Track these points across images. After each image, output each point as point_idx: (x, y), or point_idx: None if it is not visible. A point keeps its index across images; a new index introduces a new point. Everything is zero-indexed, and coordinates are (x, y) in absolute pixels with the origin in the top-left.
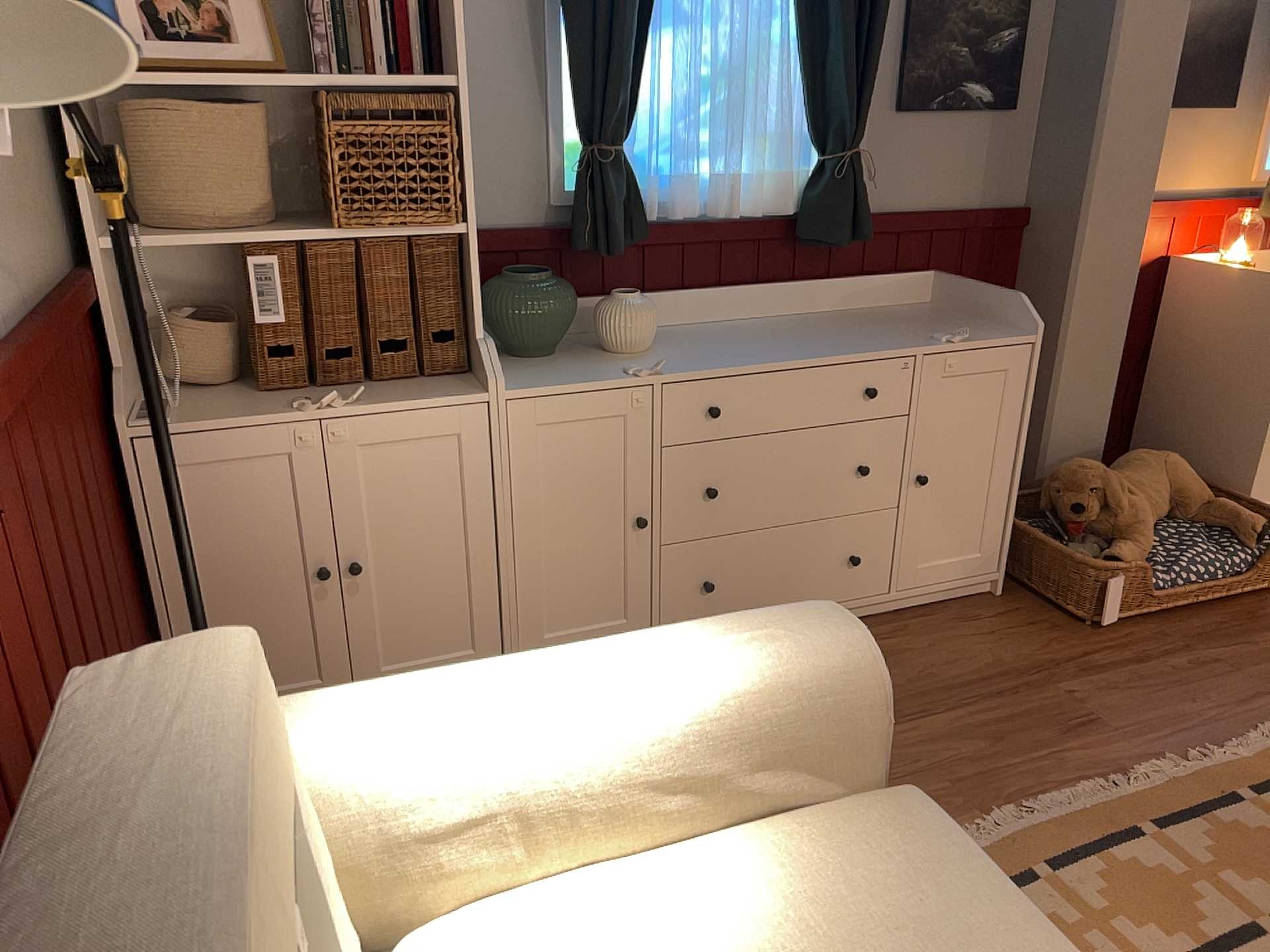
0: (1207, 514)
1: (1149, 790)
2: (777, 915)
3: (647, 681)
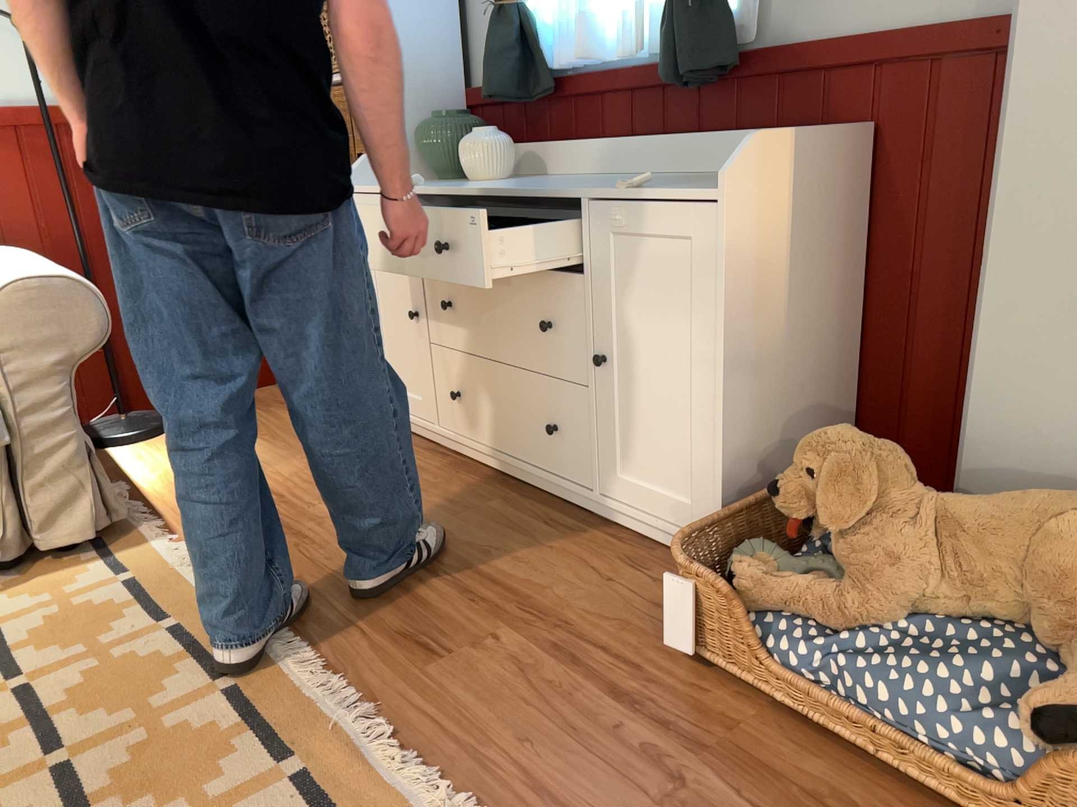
0: None
1: (294, 688)
2: None
3: None
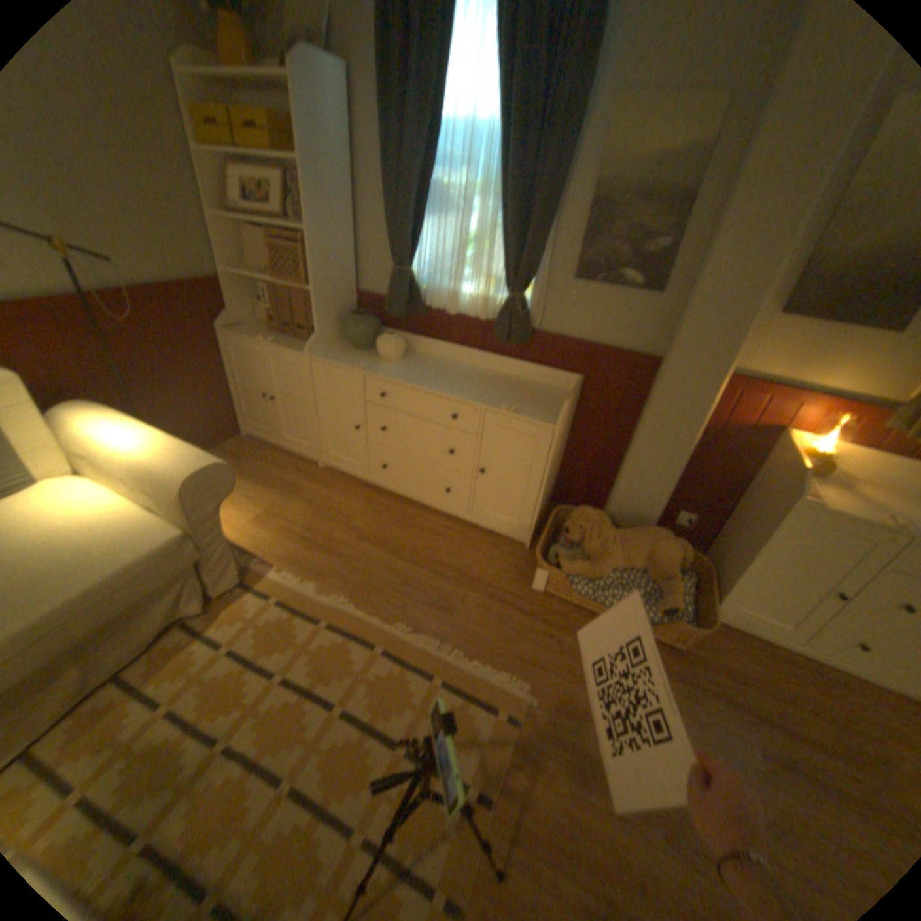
0: (664, 585)
1: (409, 646)
2: (88, 528)
3: (134, 450)
